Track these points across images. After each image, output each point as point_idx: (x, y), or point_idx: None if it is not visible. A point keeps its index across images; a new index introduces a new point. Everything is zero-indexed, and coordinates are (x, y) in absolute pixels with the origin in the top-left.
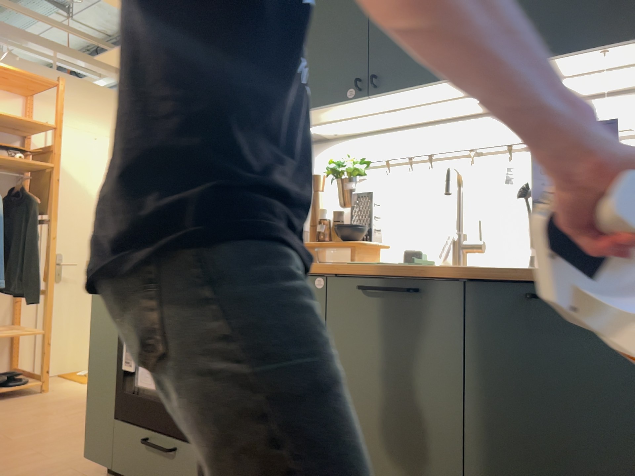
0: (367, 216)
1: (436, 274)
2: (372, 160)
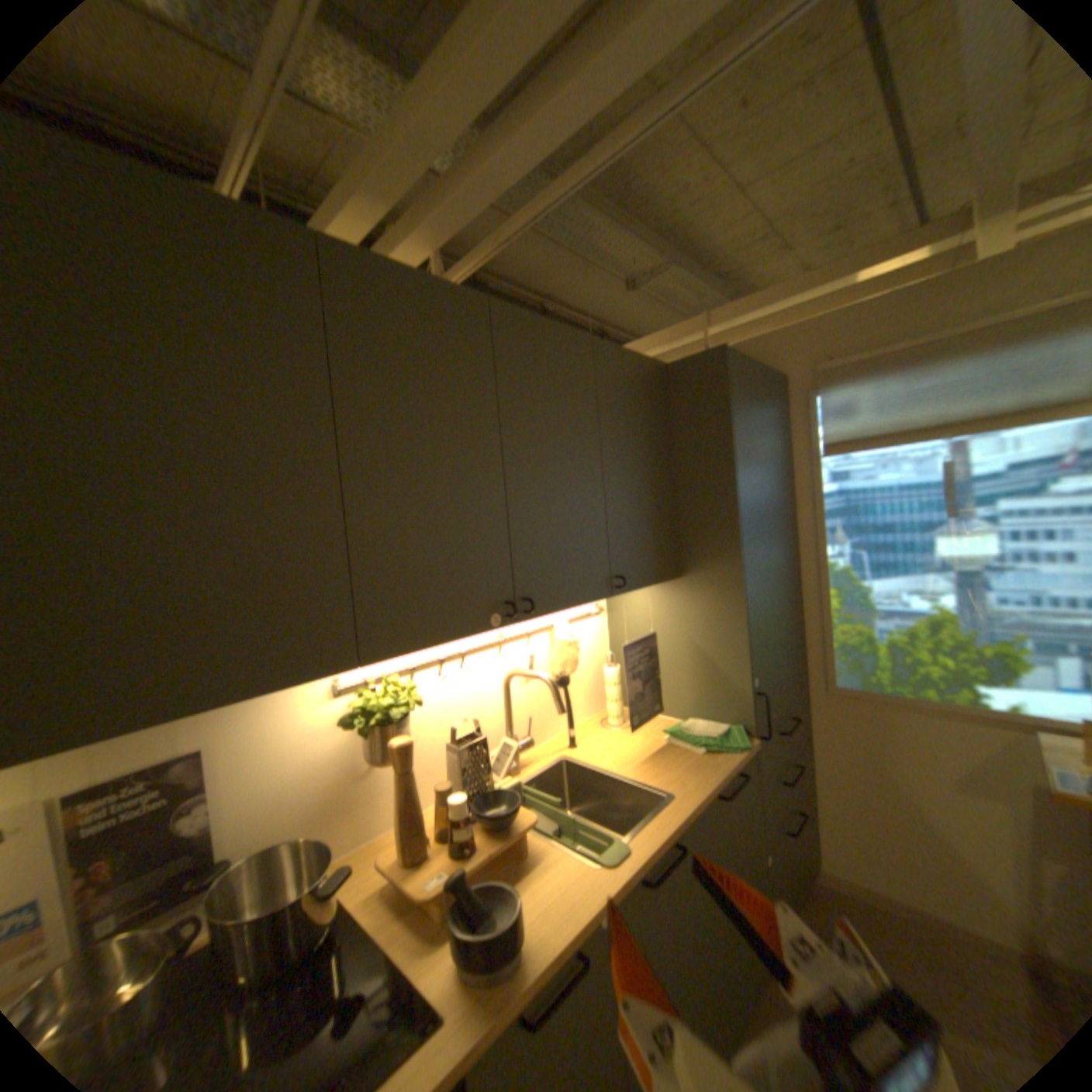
0: (484, 774)
1: (689, 822)
2: (396, 674)
